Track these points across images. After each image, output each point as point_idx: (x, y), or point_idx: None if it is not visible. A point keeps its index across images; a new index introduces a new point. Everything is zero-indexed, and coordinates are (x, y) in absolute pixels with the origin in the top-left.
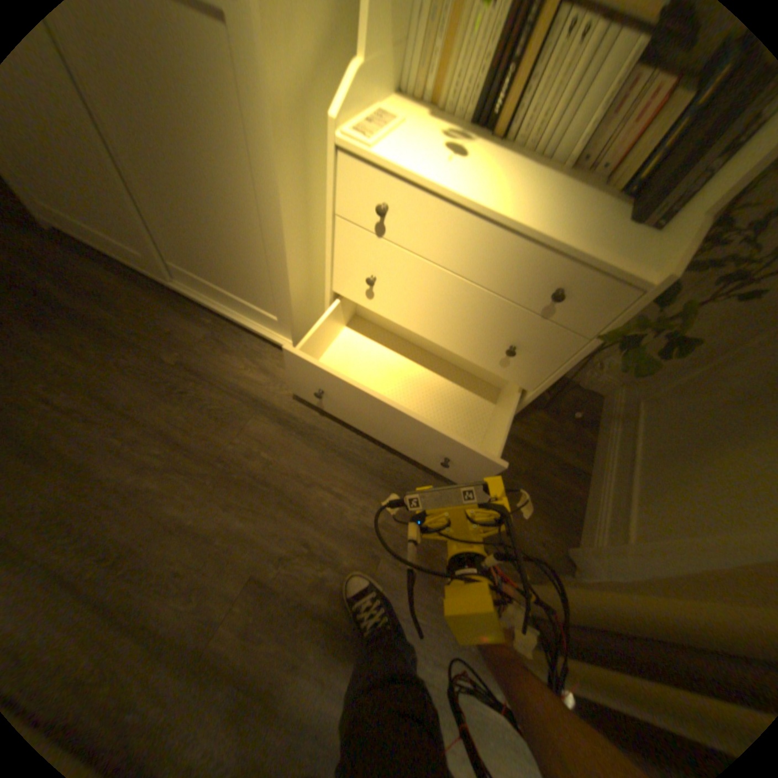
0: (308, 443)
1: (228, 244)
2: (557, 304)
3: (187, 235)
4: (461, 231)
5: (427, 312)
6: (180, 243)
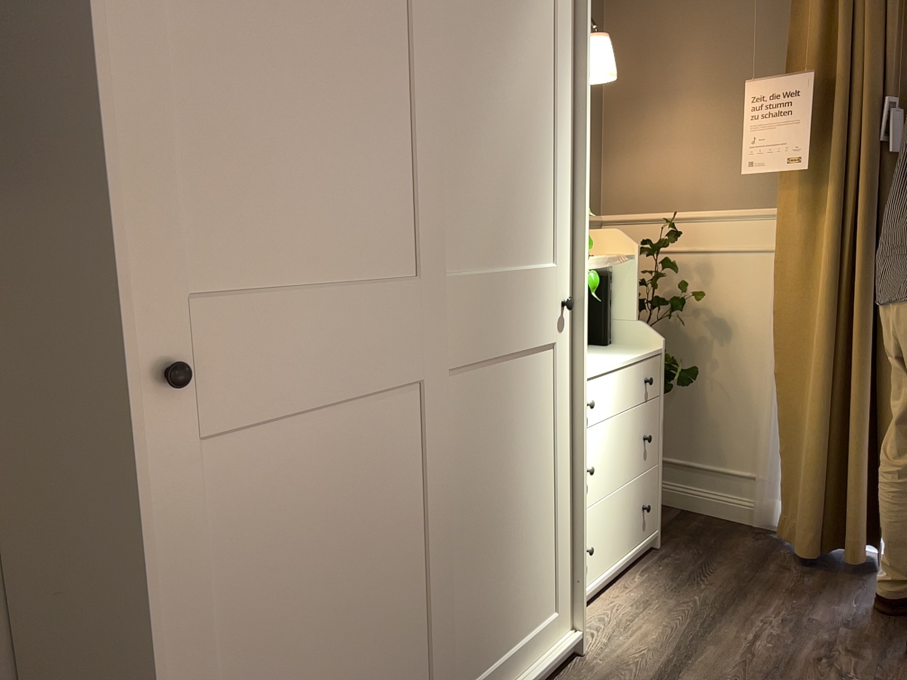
0: (701, 654)
1: (525, 551)
2: (648, 389)
3: (486, 597)
4: (615, 386)
5: (613, 463)
6: (474, 626)
